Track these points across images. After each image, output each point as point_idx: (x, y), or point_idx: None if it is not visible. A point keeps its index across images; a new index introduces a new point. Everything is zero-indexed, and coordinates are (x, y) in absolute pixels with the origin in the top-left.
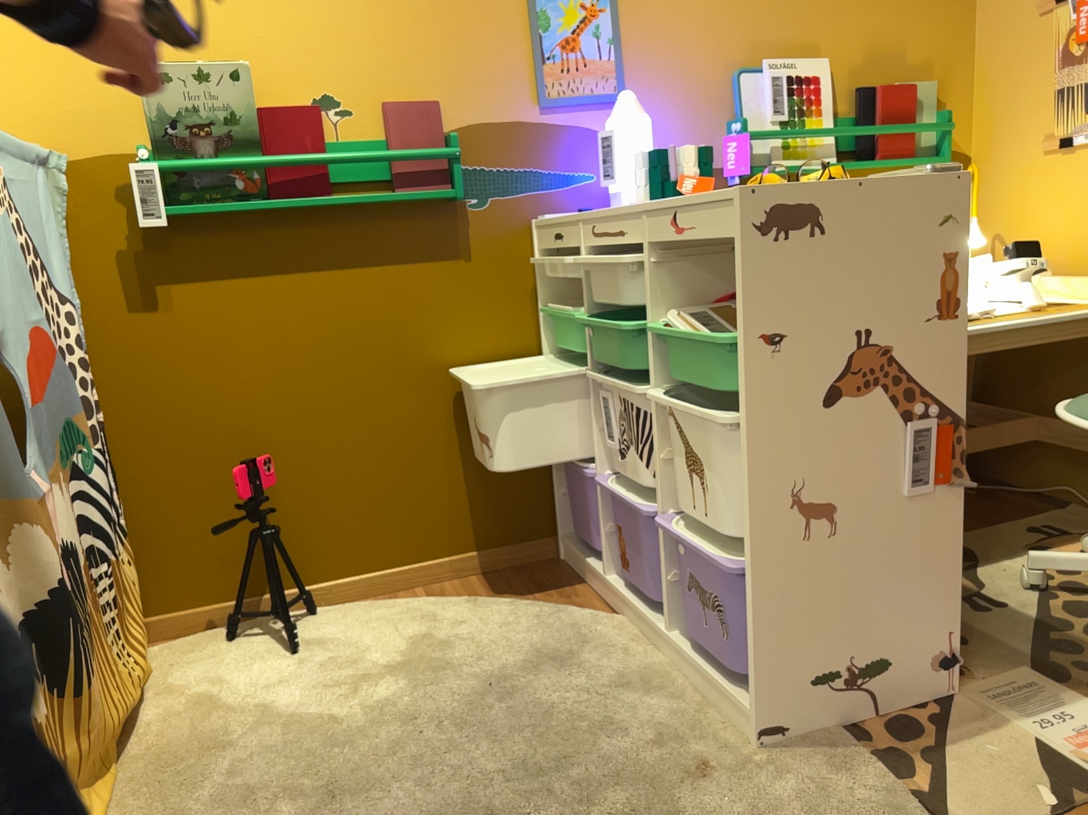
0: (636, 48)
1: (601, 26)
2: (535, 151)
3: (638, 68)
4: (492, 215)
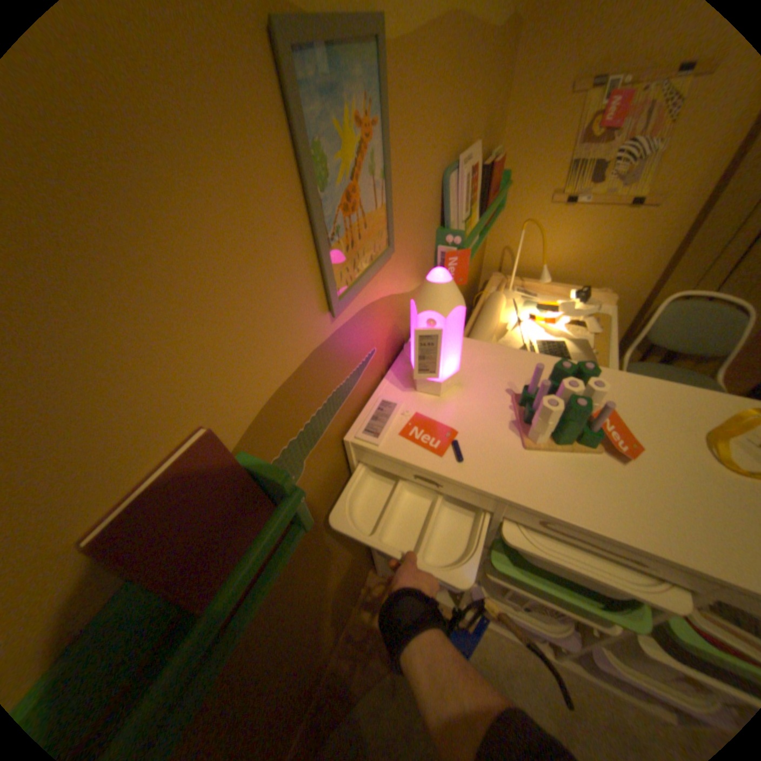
0: (399, 170)
1: (376, 149)
2: (334, 370)
3: (399, 199)
4: (311, 471)
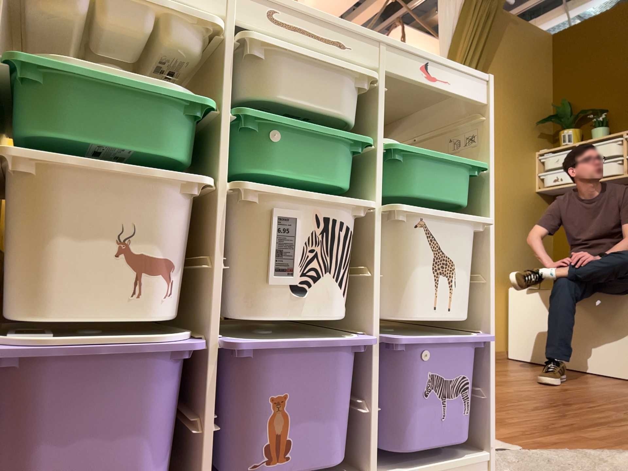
0: None
1: None
2: None
3: None
4: None
